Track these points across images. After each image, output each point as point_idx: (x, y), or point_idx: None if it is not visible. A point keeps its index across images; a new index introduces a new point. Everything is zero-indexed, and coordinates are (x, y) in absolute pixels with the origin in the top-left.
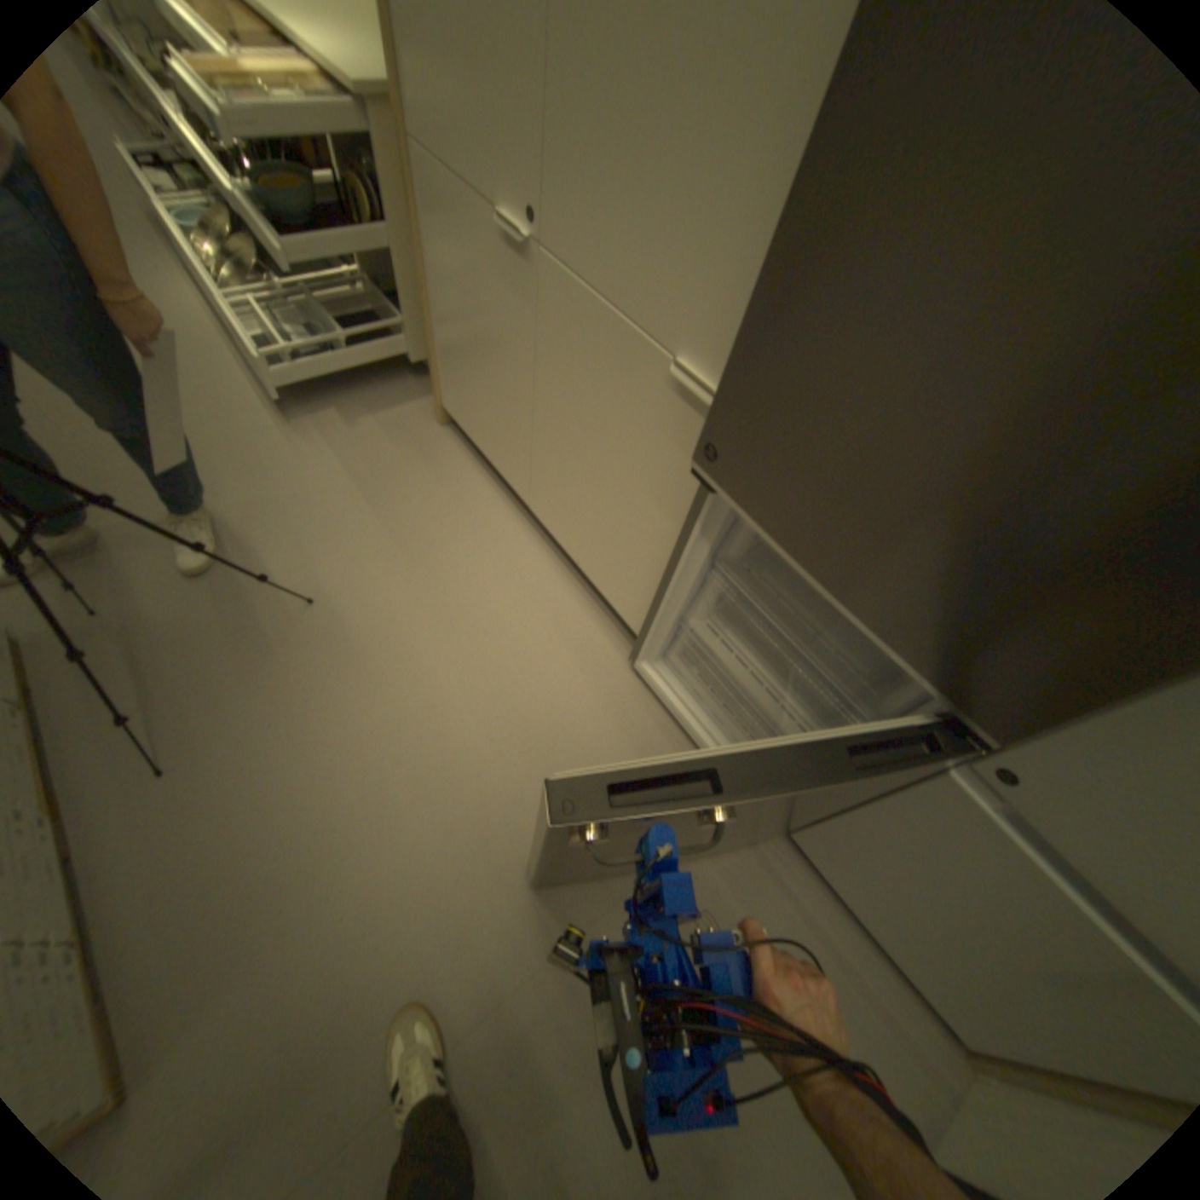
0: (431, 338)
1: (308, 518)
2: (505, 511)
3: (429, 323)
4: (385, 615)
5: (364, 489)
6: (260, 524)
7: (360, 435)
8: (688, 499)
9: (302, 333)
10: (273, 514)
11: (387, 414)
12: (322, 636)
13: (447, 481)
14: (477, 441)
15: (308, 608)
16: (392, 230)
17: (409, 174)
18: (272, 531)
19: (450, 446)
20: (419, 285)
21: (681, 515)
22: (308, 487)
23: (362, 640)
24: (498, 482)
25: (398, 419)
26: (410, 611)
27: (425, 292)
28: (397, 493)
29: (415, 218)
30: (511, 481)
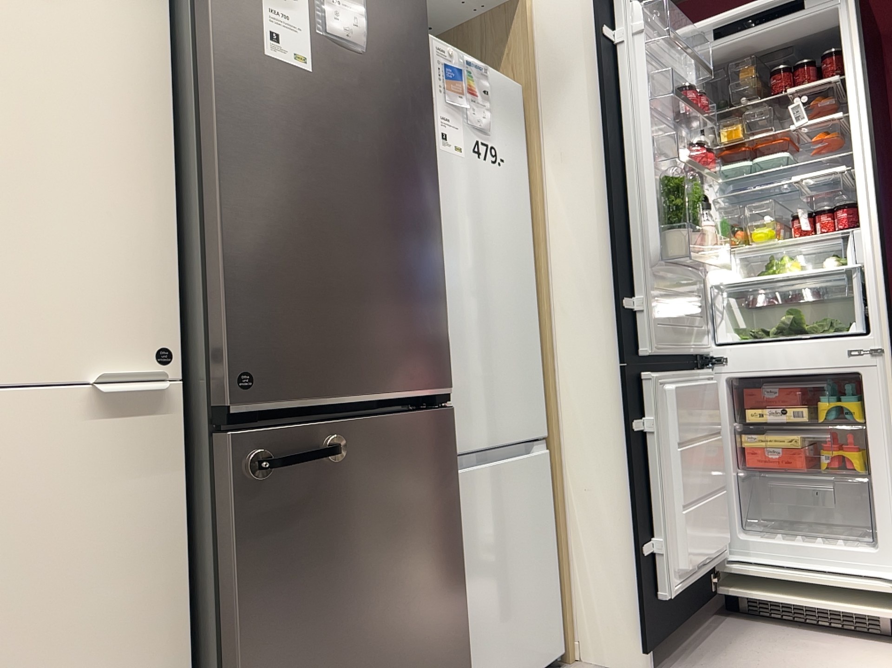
0: None
1: None
2: None
3: None
4: None
5: None
6: None
7: None
8: (173, 527)
9: None
10: None
11: None
12: None
13: None
14: None
15: None
16: None
17: None
18: None
19: None
20: None
21: (174, 557)
22: None
23: None
24: None
25: None
26: None
27: None
28: None
29: None
30: None
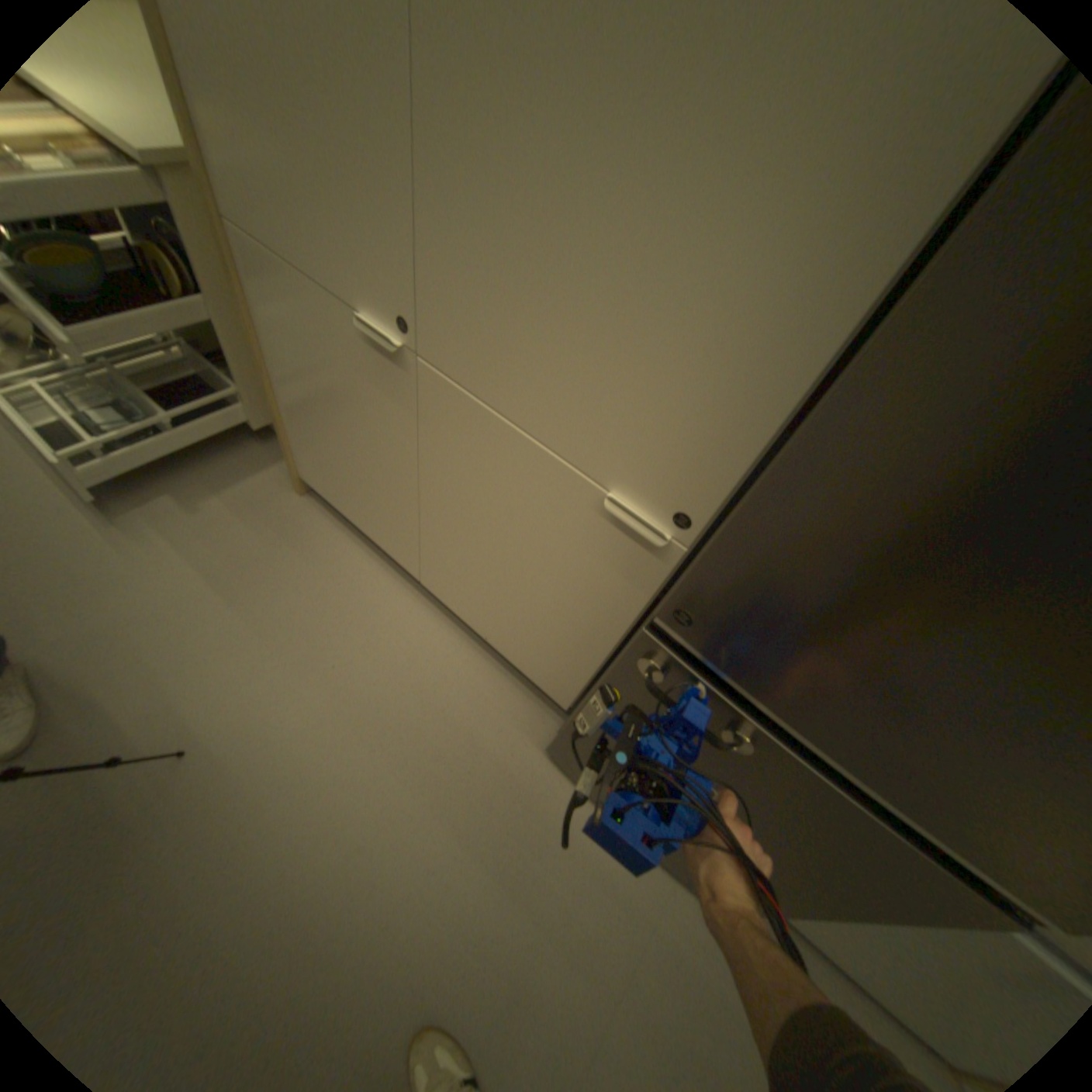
0: (278, 416)
1: (157, 644)
2: (391, 585)
3: (274, 402)
4: (278, 749)
5: (222, 591)
6: (94, 665)
7: (205, 523)
8: (625, 613)
9: (111, 416)
10: (109, 648)
11: (234, 492)
12: (202, 799)
13: (319, 562)
14: (348, 516)
15: (177, 764)
16: (212, 303)
17: (229, 258)
18: (111, 671)
19: (316, 520)
20: (256, 366)
21: (617, 625)
22: (150, 603)
23: (254, 790)
24: (377, 553)
25: (248, 497)
26: (307, 736)
27: (265, 373)
28: (263, 589)
29: (243, 301)
30: (395, 557)
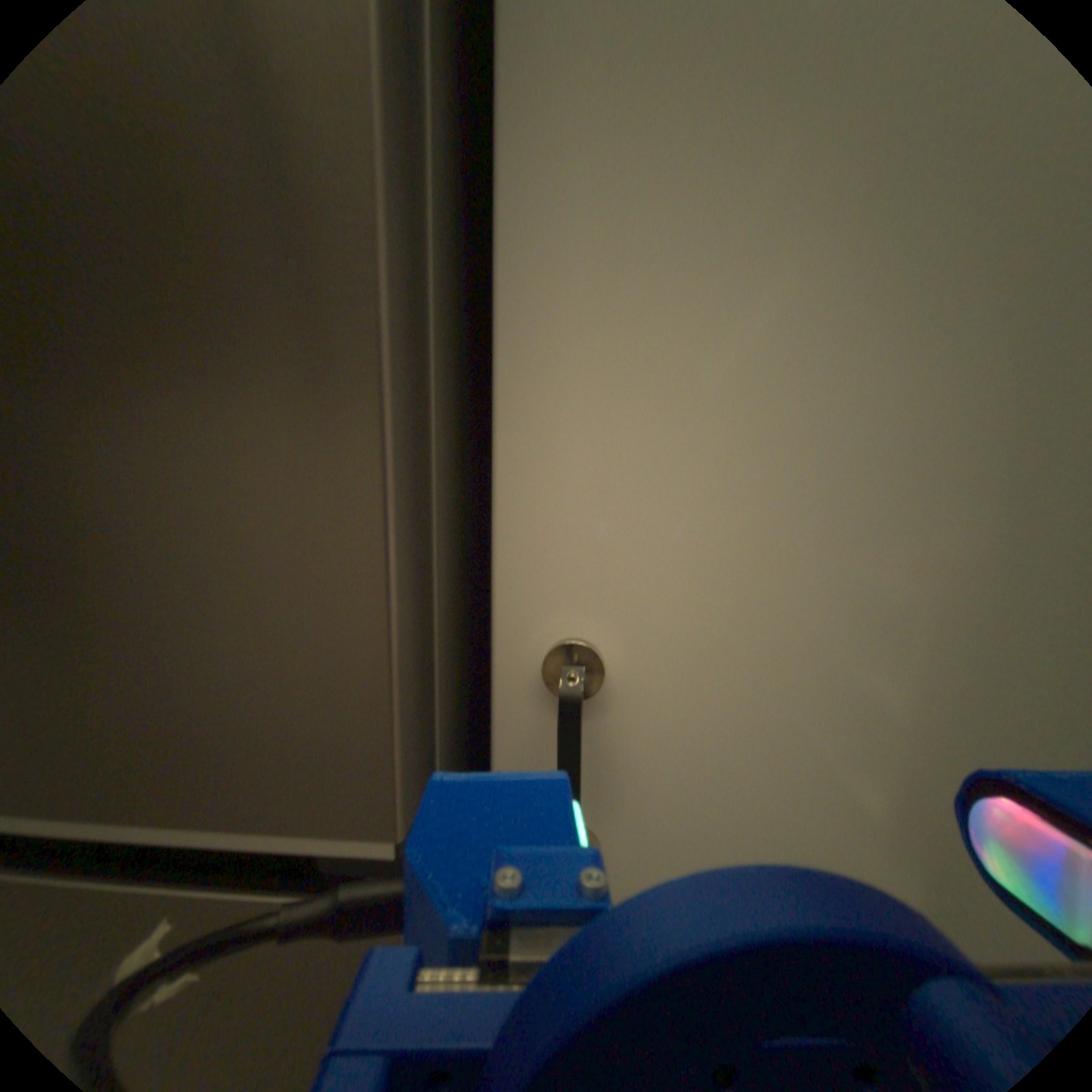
0: None
1: None
2: None
3: None
4: None
5: None
6: None
7: None
8: None
9: None
10: None
11: None
12: None
13: None
14: None
15: None
16: None
17: None
18: None
19: None
20: None
21: None
22: None
23: None
24: None
25: None
26: None
27: None
28: None
29: None
30: None
